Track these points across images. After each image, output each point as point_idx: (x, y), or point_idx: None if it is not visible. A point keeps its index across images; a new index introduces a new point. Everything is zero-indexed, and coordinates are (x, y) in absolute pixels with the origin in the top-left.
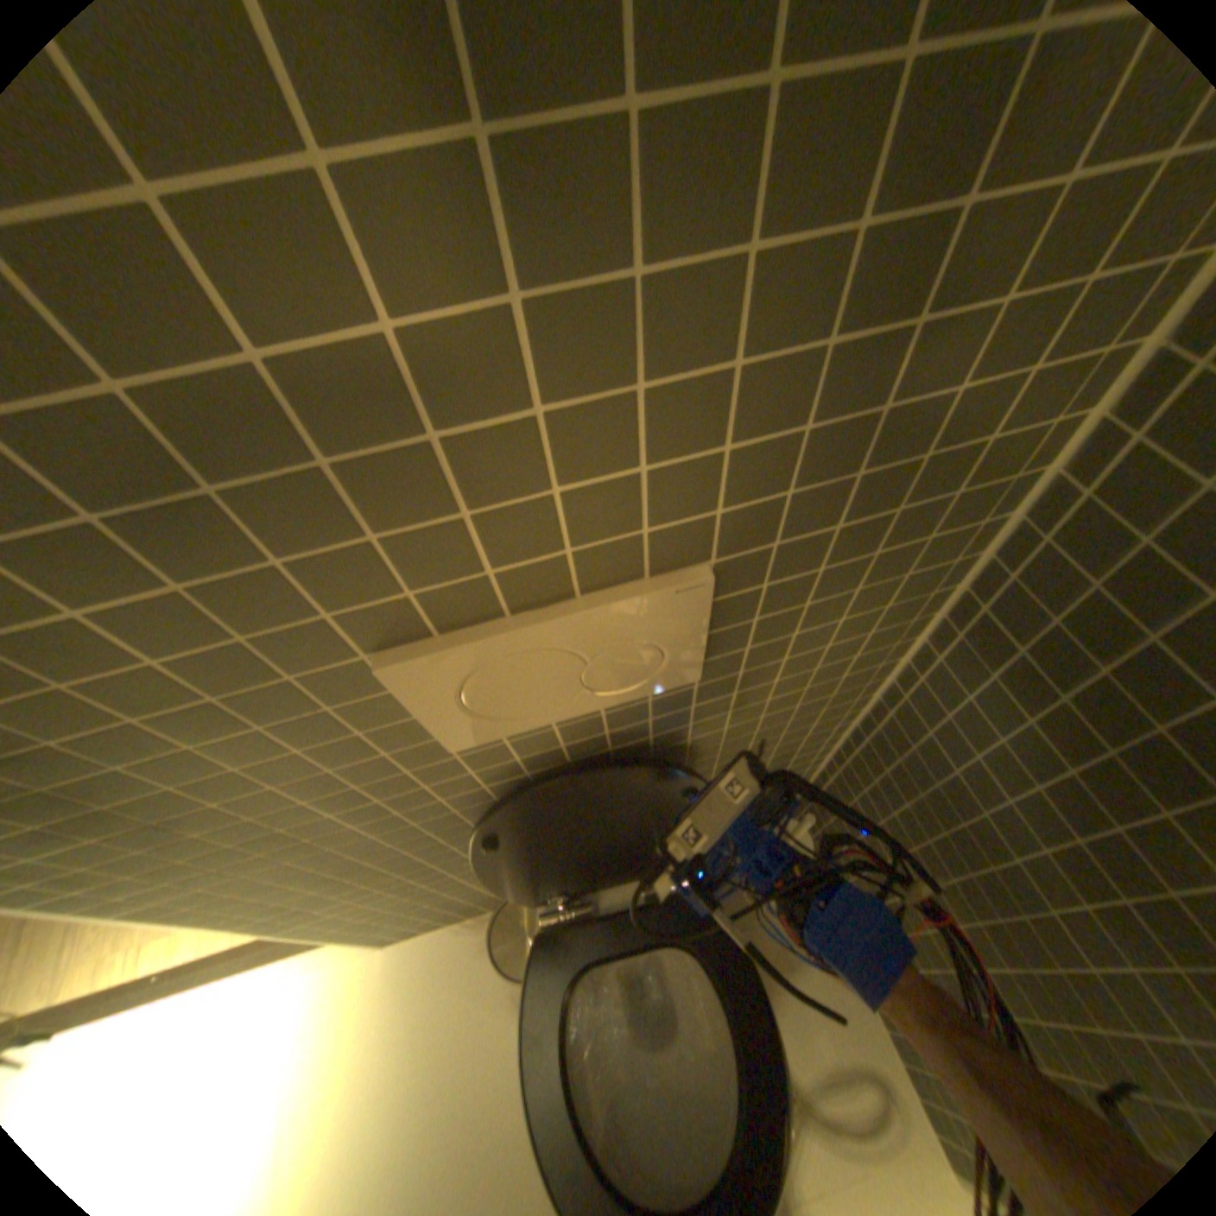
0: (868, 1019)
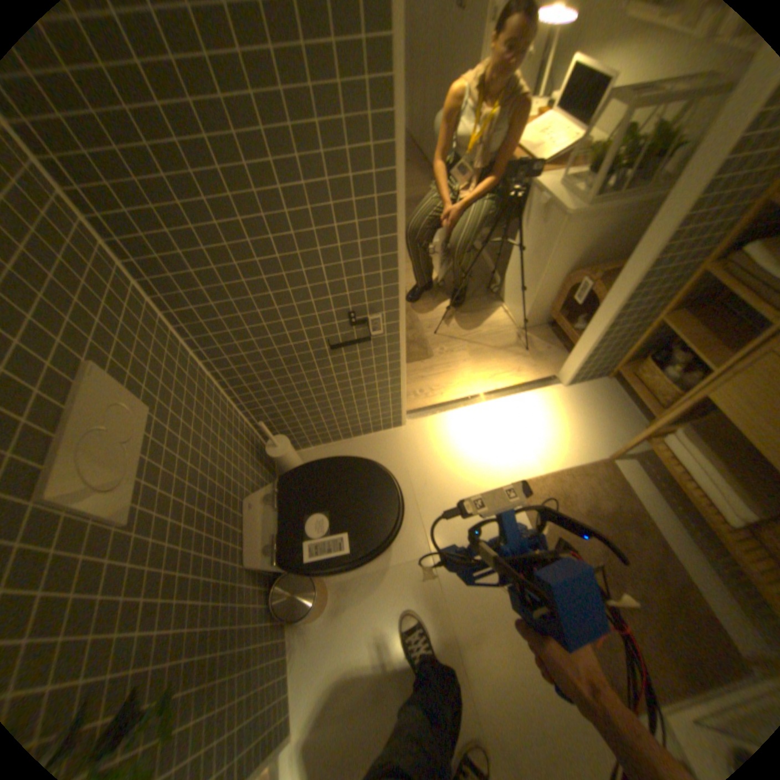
0: (356, 441)
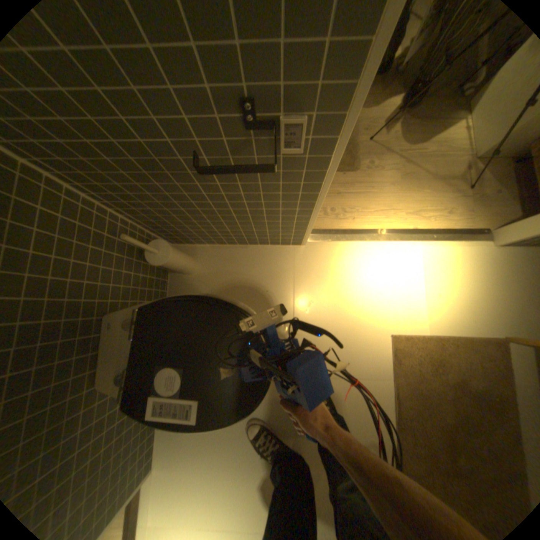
0: (252, 250)
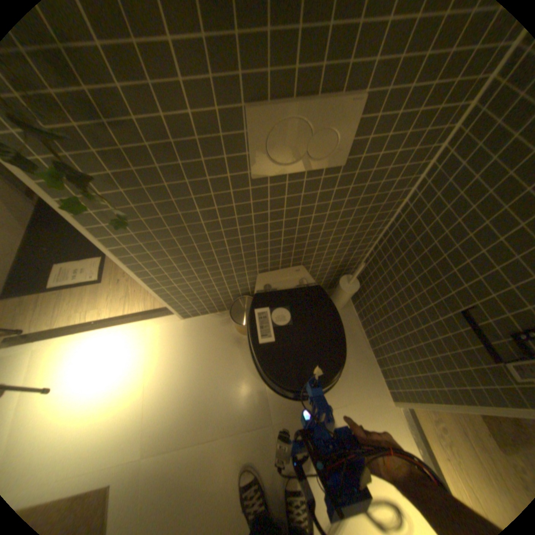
0: (369, 355)
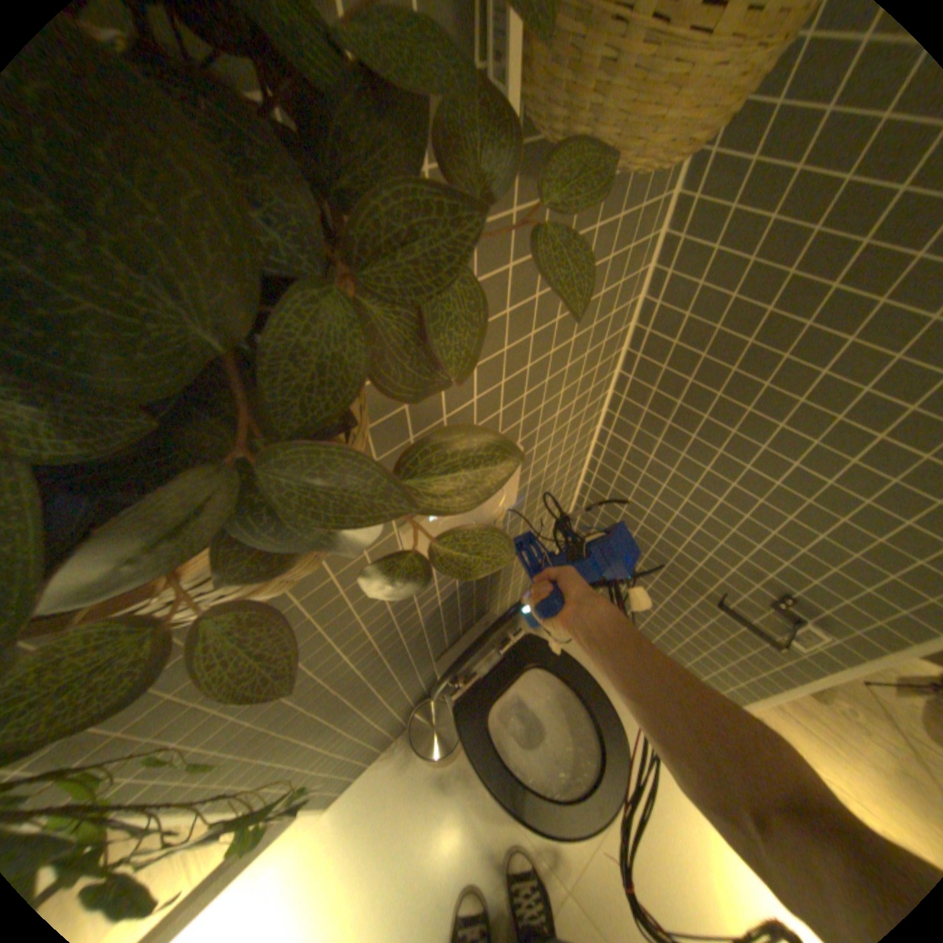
0: None
